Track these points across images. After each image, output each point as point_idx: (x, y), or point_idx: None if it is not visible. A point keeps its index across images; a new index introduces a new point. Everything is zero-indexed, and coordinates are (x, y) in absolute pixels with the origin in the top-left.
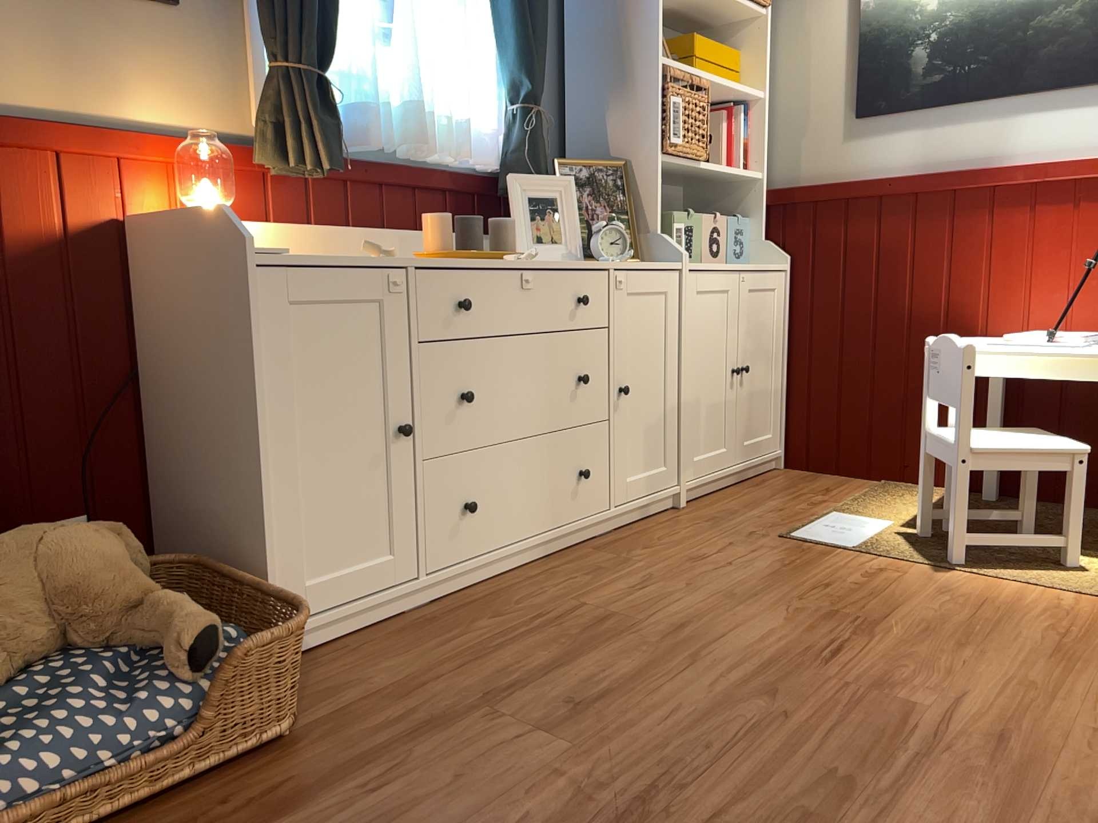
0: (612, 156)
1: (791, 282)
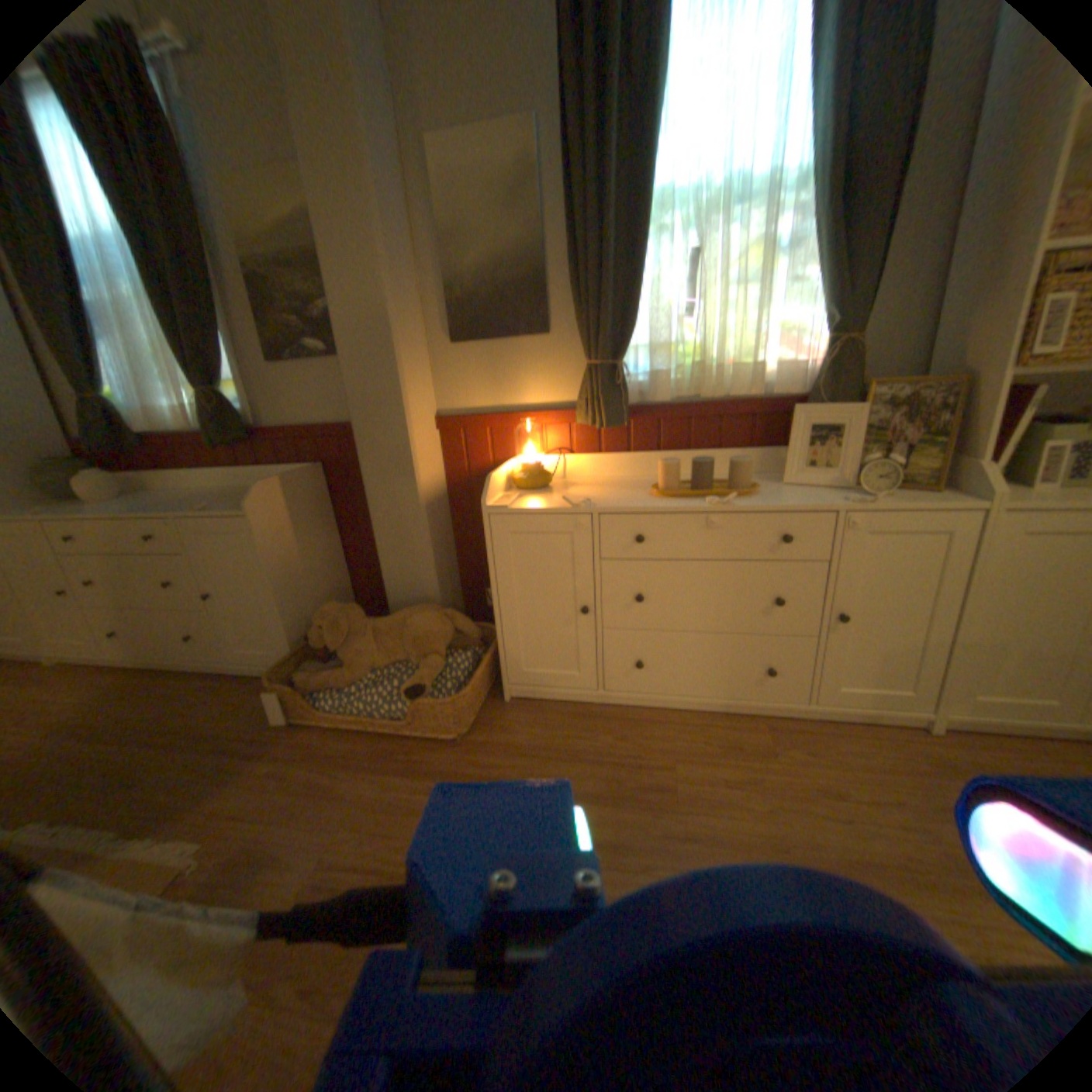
0: (966, 365)
1: None
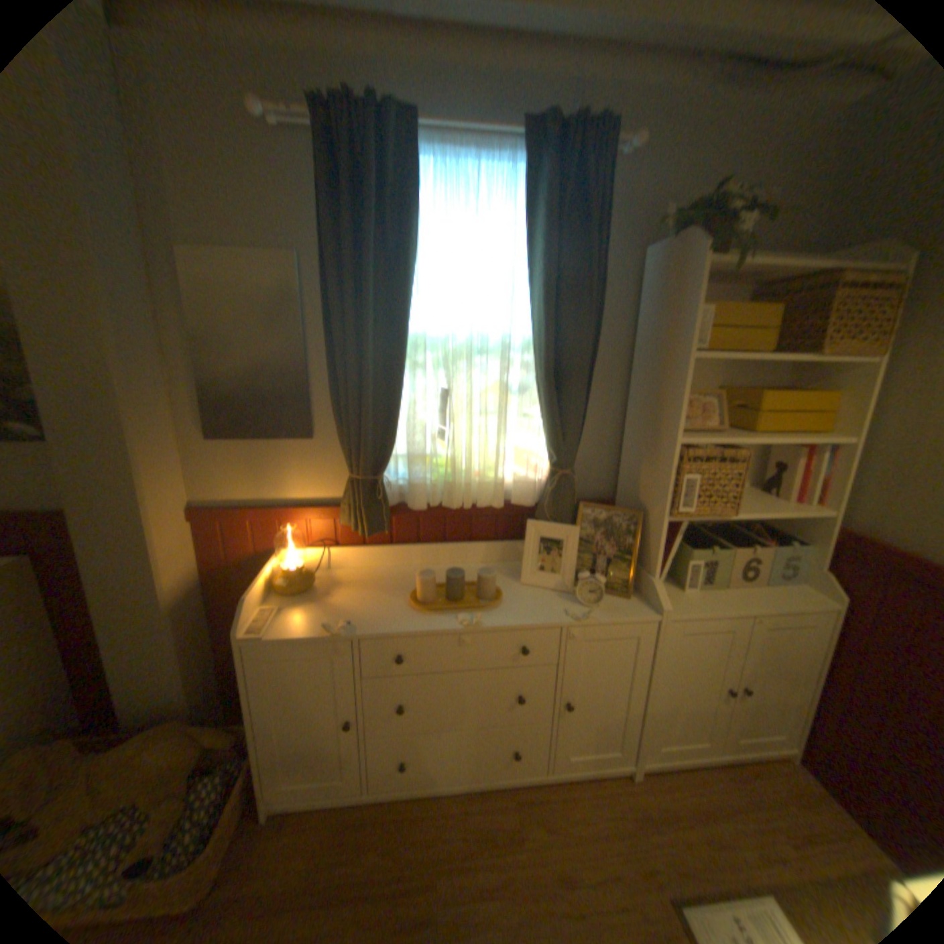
0: (640, 499)
1: (848, 622)
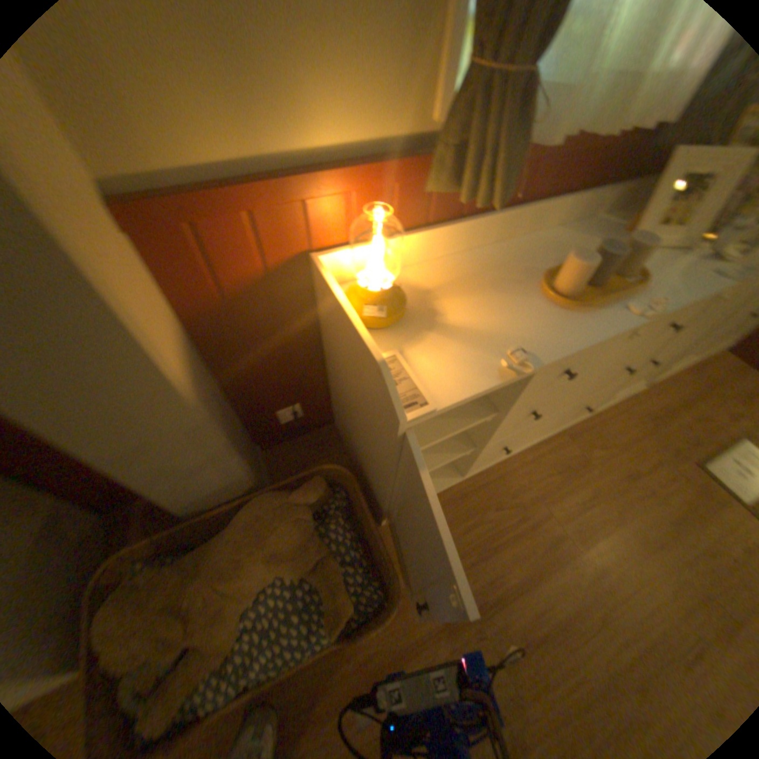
0: None
1: None
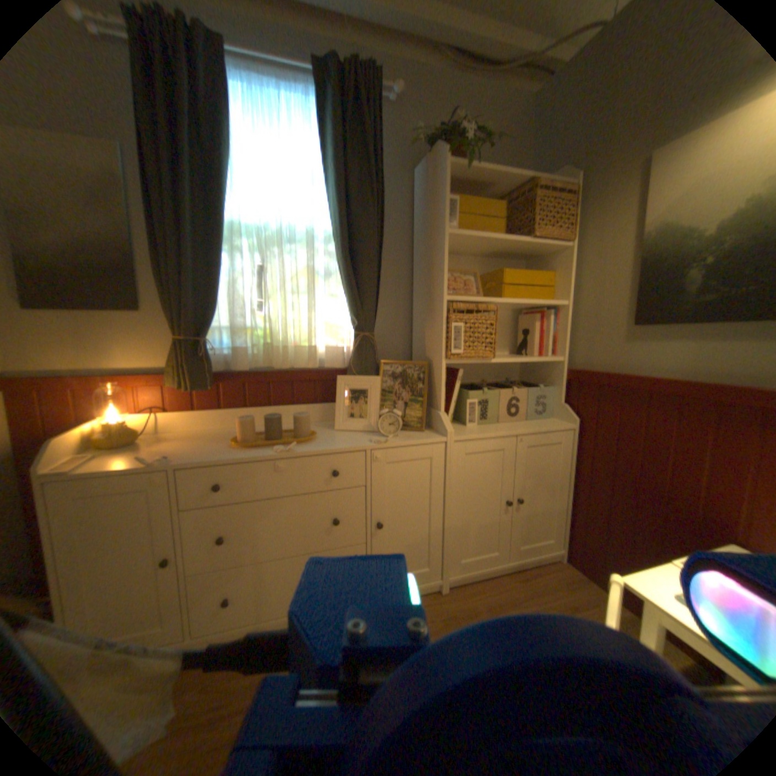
0: (426, 355)
1: (581, 437)
